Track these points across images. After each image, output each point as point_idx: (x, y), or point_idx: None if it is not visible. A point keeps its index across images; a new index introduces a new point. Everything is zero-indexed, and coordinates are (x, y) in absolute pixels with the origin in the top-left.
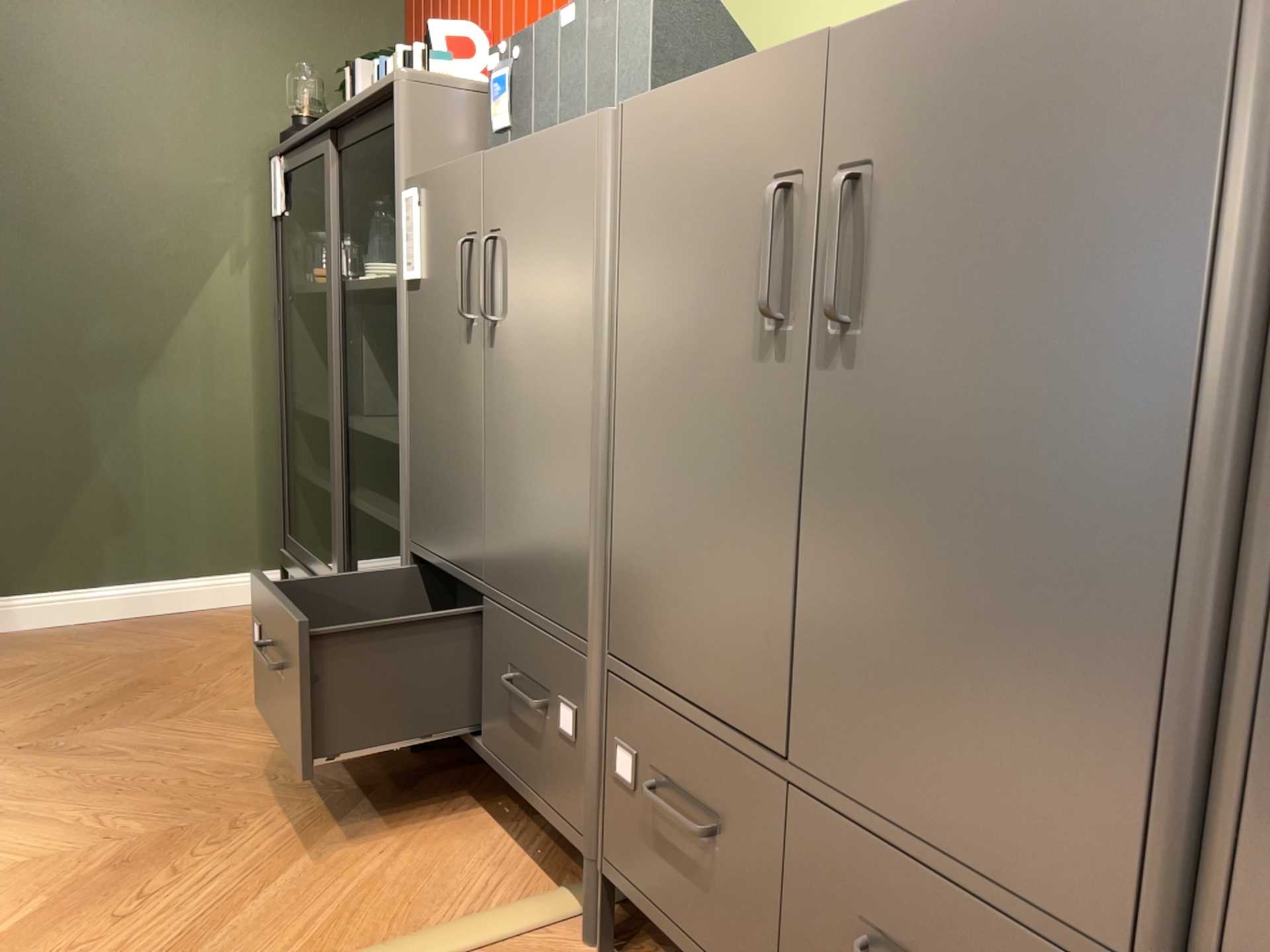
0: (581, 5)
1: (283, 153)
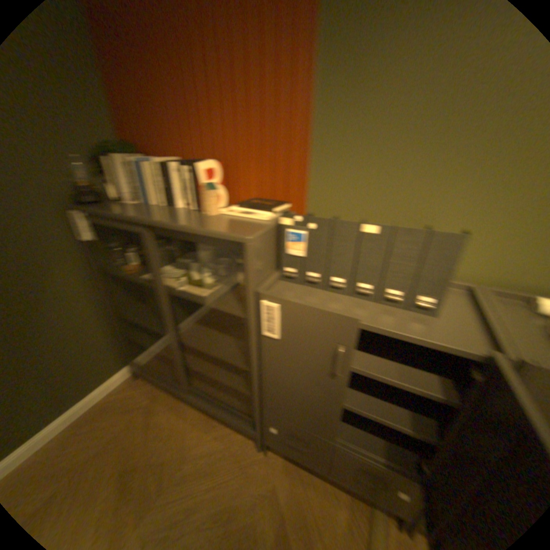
0: (385, 226)
1: (80, 212)
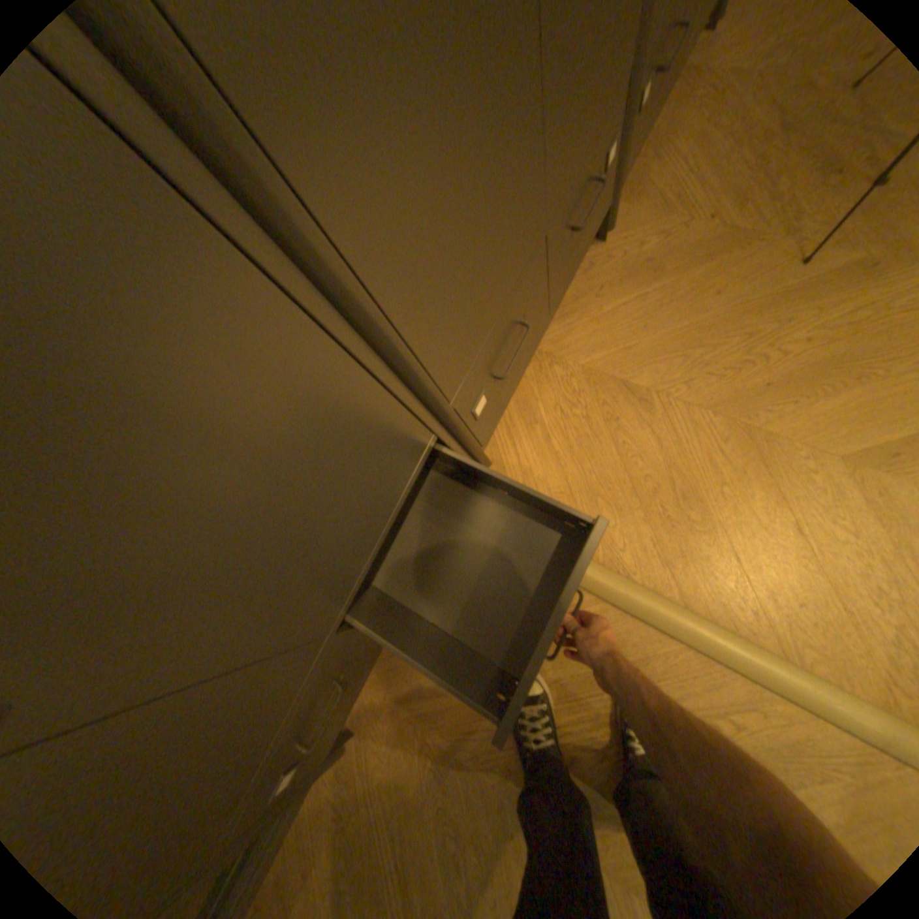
0: None
1: None
